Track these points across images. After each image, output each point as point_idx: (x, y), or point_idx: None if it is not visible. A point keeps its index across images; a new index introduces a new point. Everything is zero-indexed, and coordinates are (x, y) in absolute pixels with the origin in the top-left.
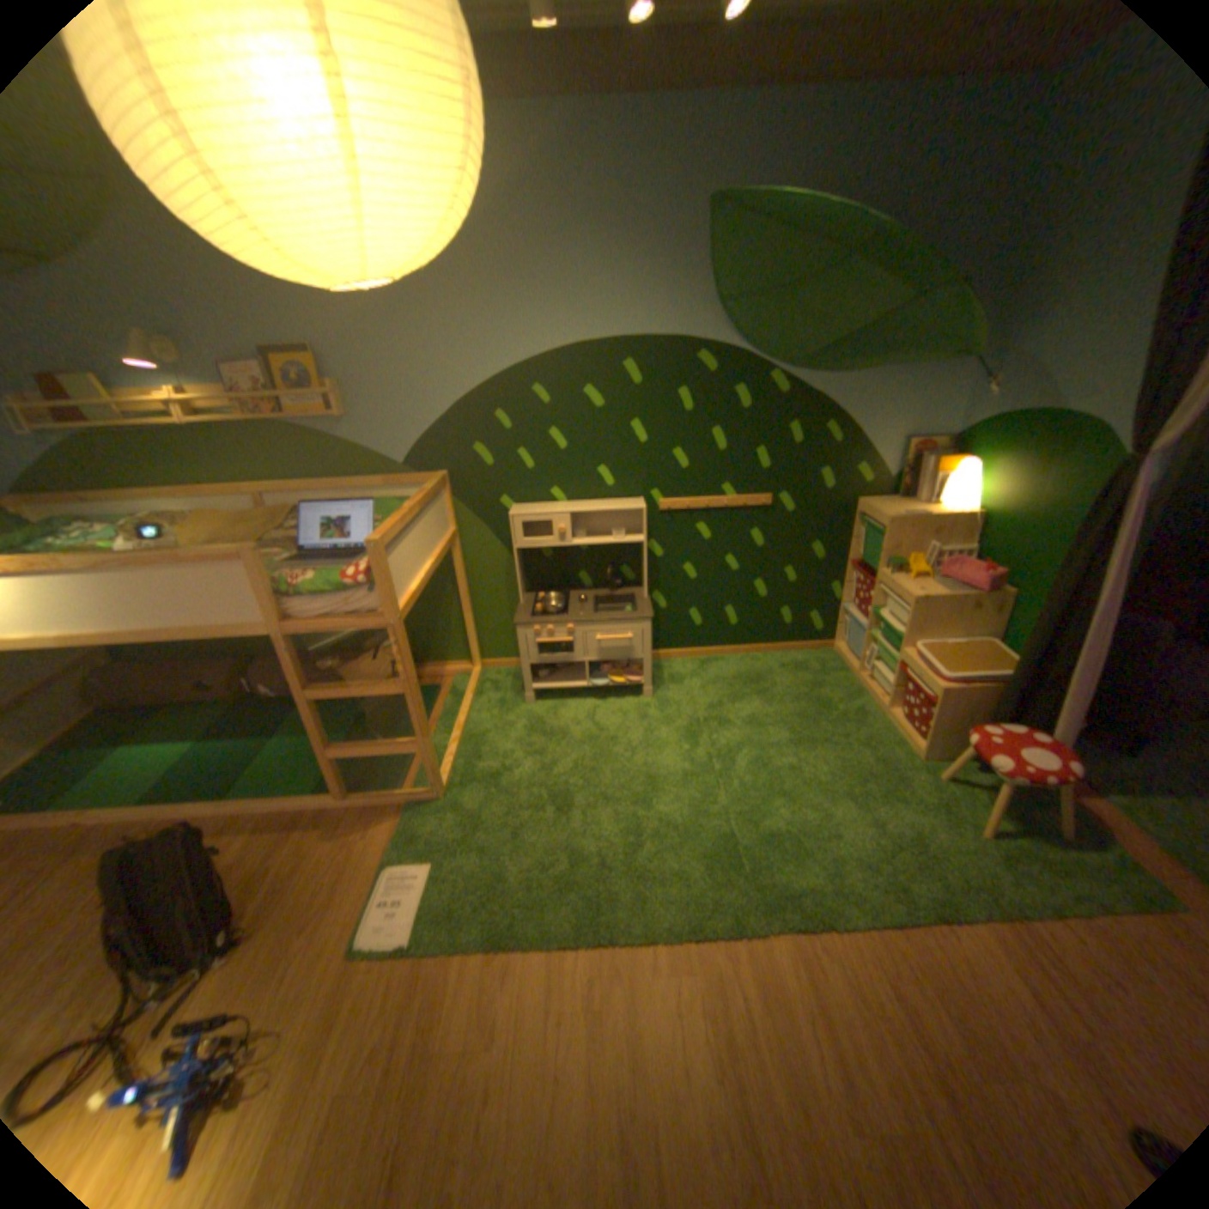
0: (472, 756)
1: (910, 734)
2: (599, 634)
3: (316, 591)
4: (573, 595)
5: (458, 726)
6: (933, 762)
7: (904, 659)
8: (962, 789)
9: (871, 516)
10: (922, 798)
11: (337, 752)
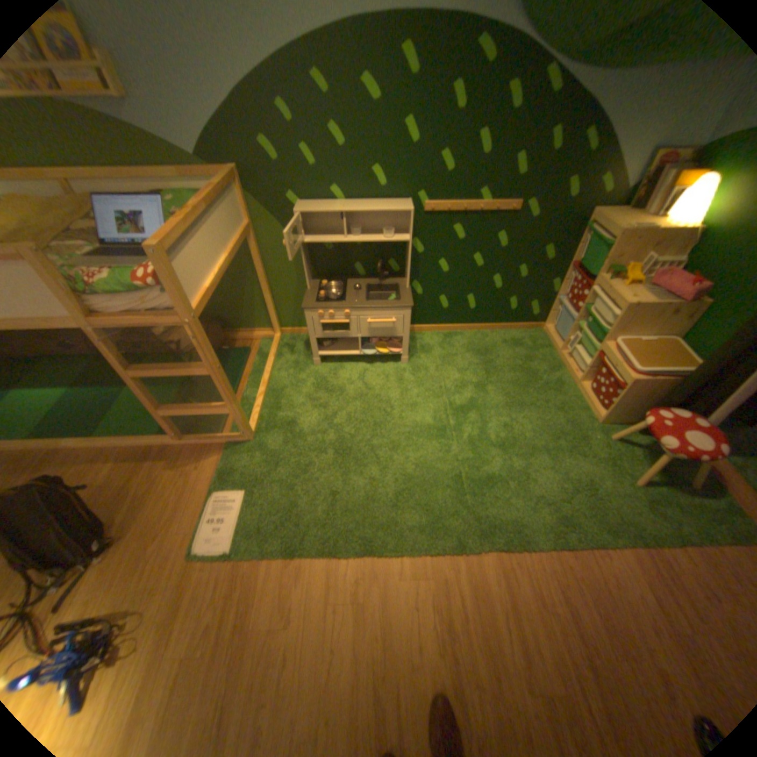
0: (274, 406)
1: (594, 403)
2: (370, 318)
3: (111, 290)
4: (349, 282)
5: (263, 382)
6: (607, 425)
7: (605, 350)
8: (625, 447)
9: (605, 226)
10: (596, 453)
11: (166, 411)
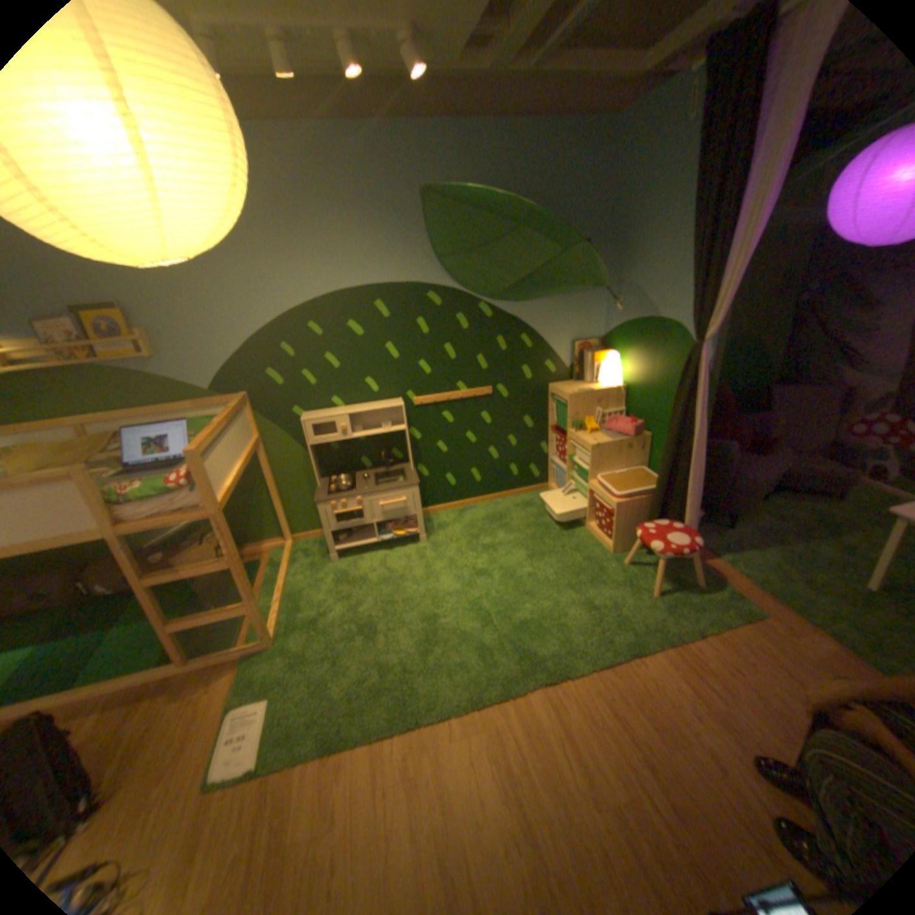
0: (292, 610)
1: (602, 538)
2: (381, 501)
3: (144, 496)
4: (358, 475)
5: (278, 589)
6: (618, 553)
7: (591, 488)
8: (637, 568)
9: (557, 395)
10: (614, 578)
11: (175, 626)
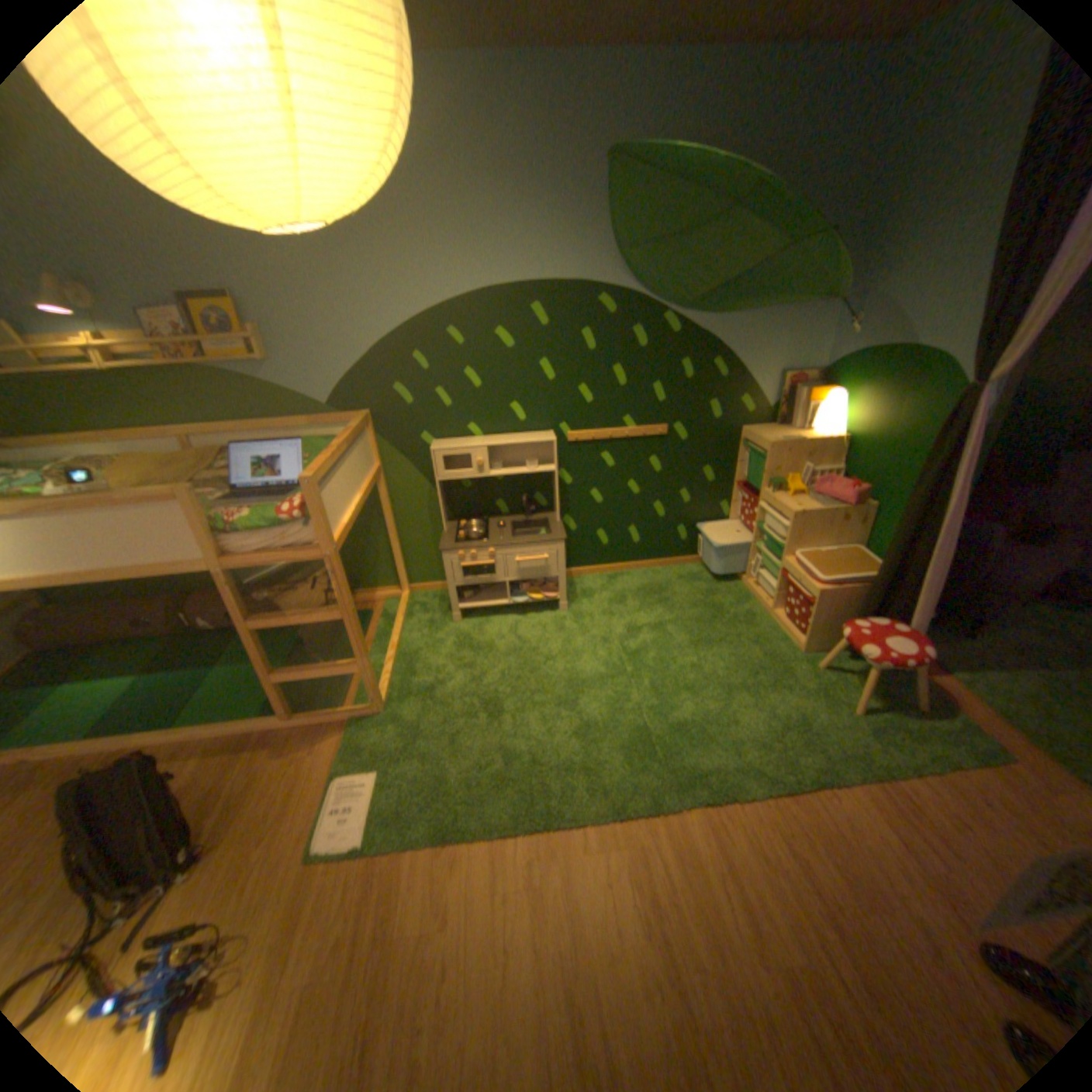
0: (407, 672)
1: (791, 631)
2: (518, 556)
3: (253, 526)
4: (492, 522)
5: (392, 646)
6: (811, 653)
7: (785, 566)
8: (836, 675)
9: (754, 442)
10: (804, 685)
11: (280, 676)
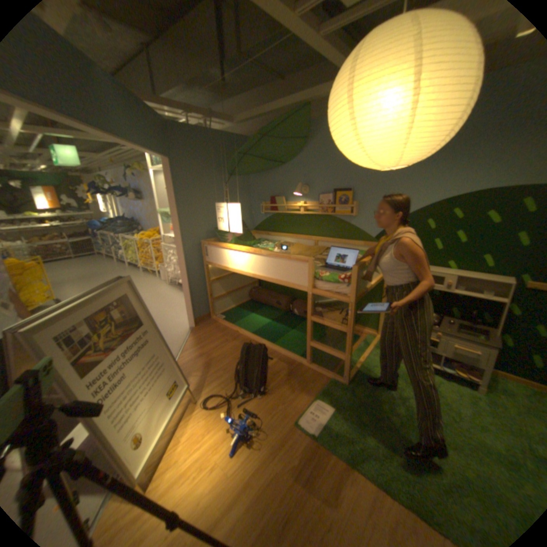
0: (366, 374)
1: None
2: (458, 345)
3: (328, 280)
4: (446, 319)
5: (363, 358)
6: None
7: None
8: None
9: None
10: None
11: (314, 344)
